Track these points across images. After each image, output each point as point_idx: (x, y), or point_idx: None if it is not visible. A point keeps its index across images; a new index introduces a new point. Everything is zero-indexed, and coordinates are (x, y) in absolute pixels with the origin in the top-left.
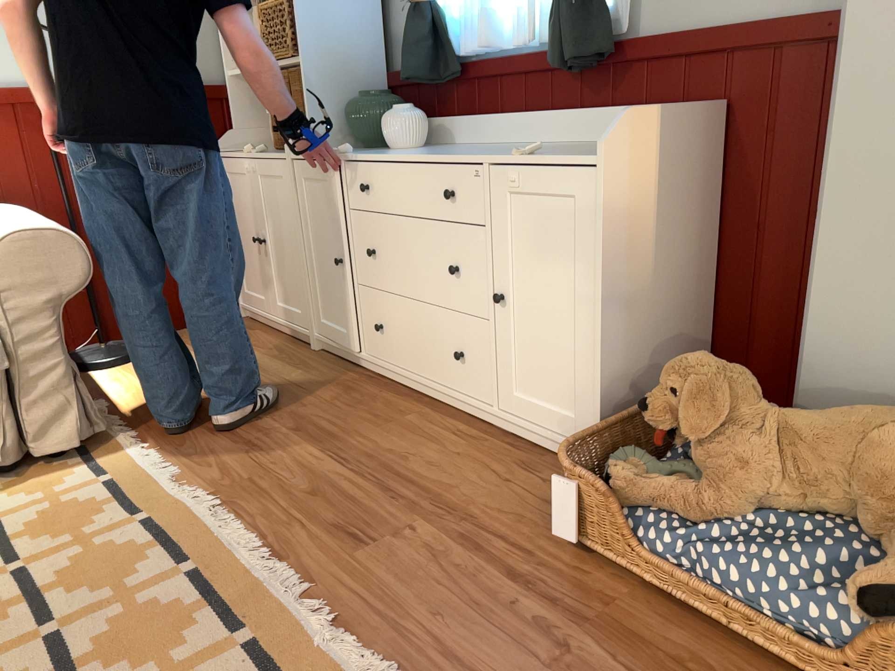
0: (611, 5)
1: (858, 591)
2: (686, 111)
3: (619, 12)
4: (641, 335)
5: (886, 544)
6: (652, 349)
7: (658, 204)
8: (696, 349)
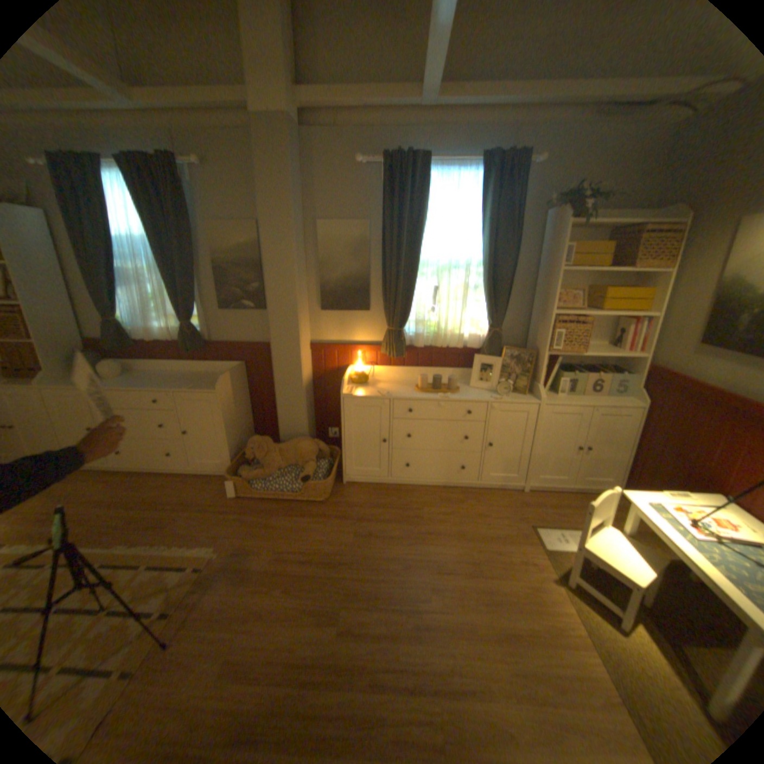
0: (200, 330)
1: (300, 479)
2: (235, 369)
3: (203, 333)
4: (236, 433)
5: (304, 468)
6: (239, 436)
7: (233, 396)
8: (250, 430)
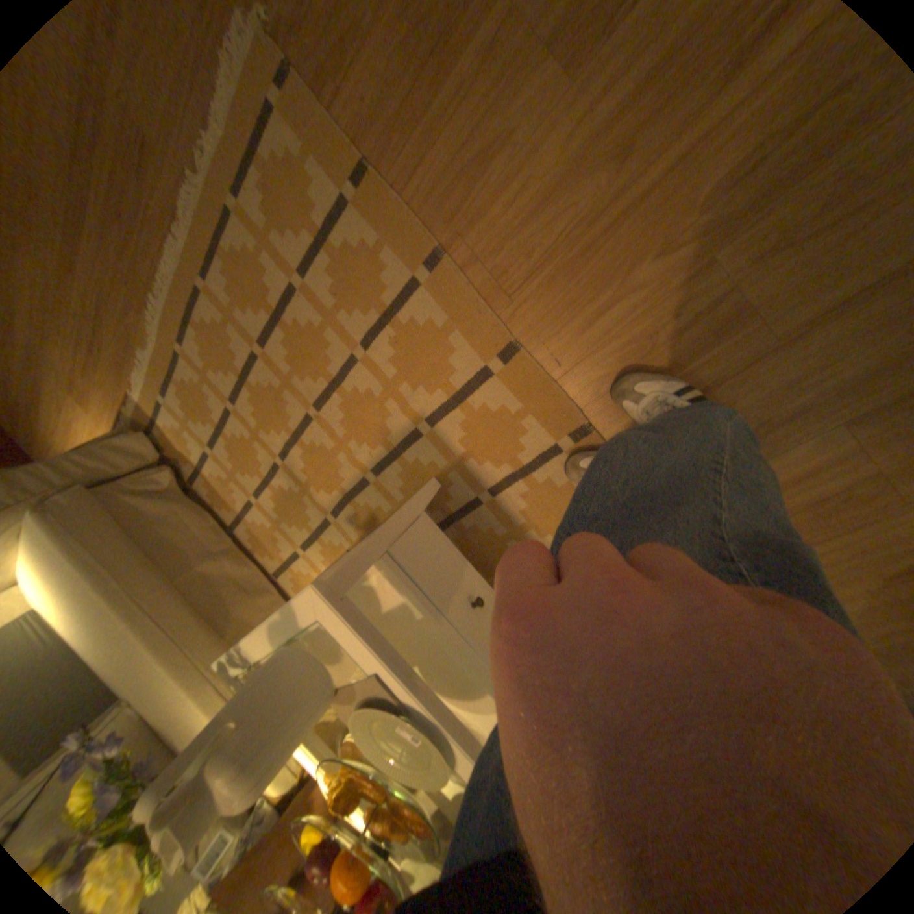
0: None
1: None
2: None
3: None
4: None
5: None
6: None
7: None
8: None
